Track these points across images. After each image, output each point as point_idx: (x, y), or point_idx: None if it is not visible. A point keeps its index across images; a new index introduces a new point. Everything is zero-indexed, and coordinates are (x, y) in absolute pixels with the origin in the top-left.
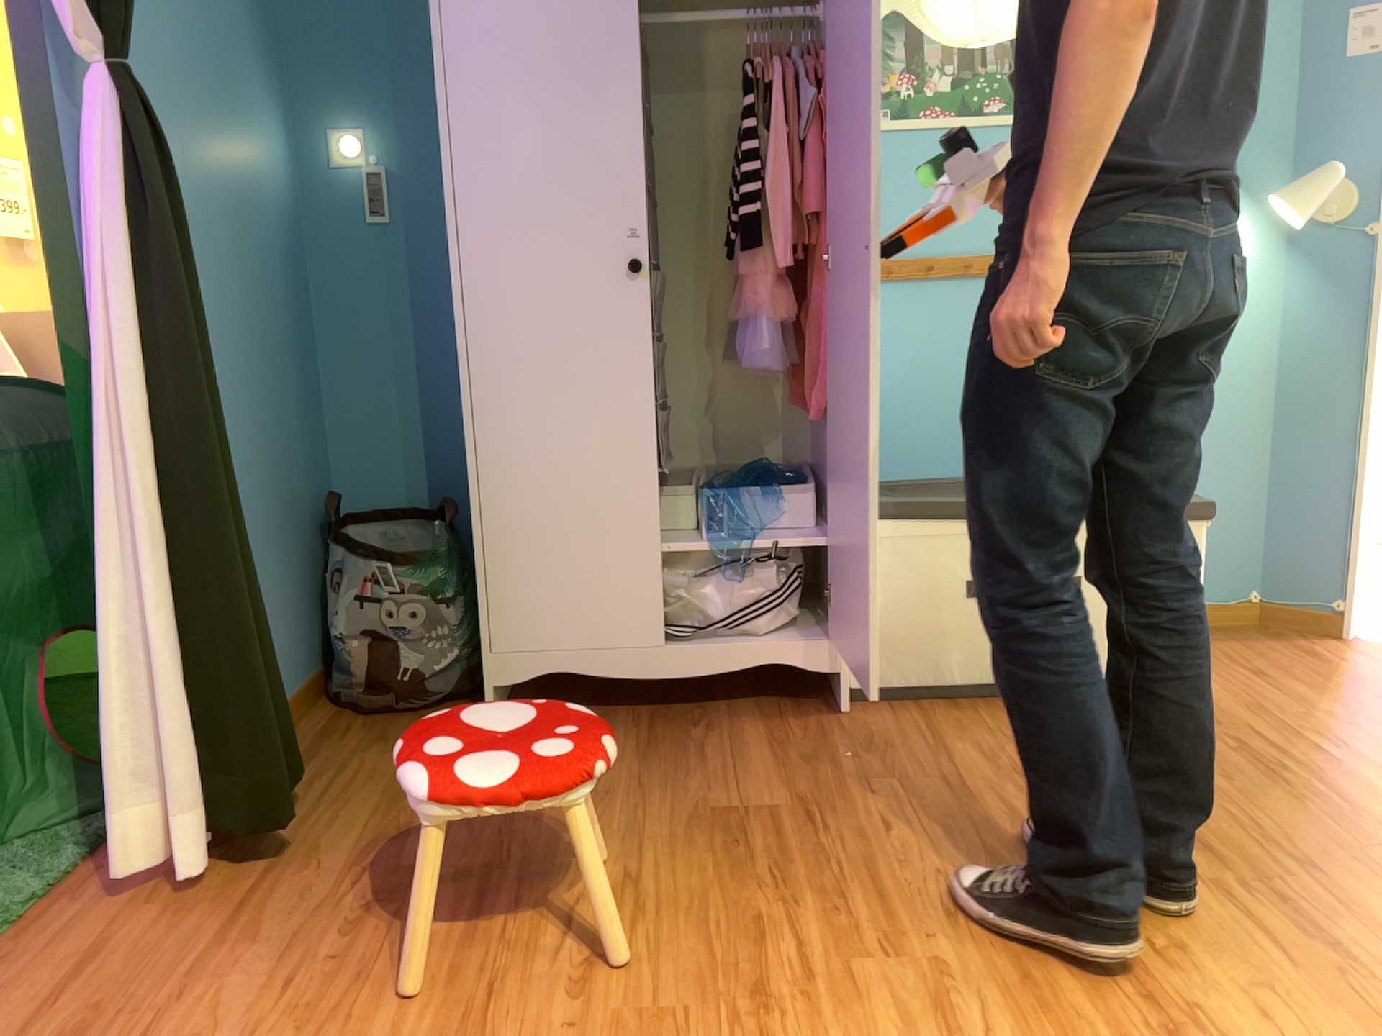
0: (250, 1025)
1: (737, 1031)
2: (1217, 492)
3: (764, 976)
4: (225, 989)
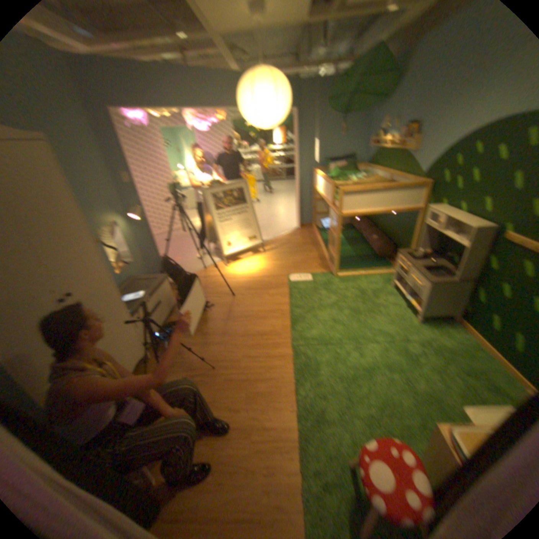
0: (235, 480)
1: (250, 380)
2: (139, 272)
3: (238, 376)
4: (220, 495)
